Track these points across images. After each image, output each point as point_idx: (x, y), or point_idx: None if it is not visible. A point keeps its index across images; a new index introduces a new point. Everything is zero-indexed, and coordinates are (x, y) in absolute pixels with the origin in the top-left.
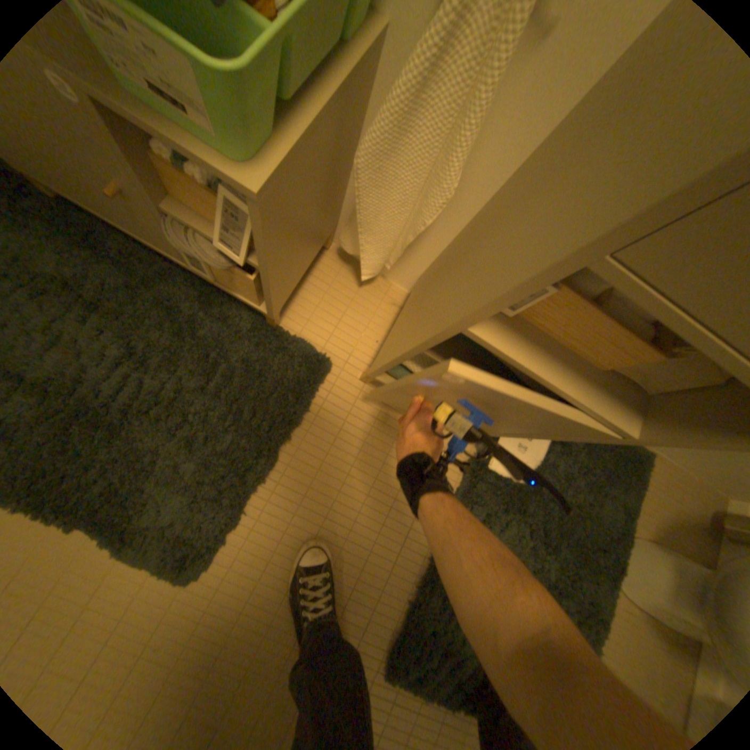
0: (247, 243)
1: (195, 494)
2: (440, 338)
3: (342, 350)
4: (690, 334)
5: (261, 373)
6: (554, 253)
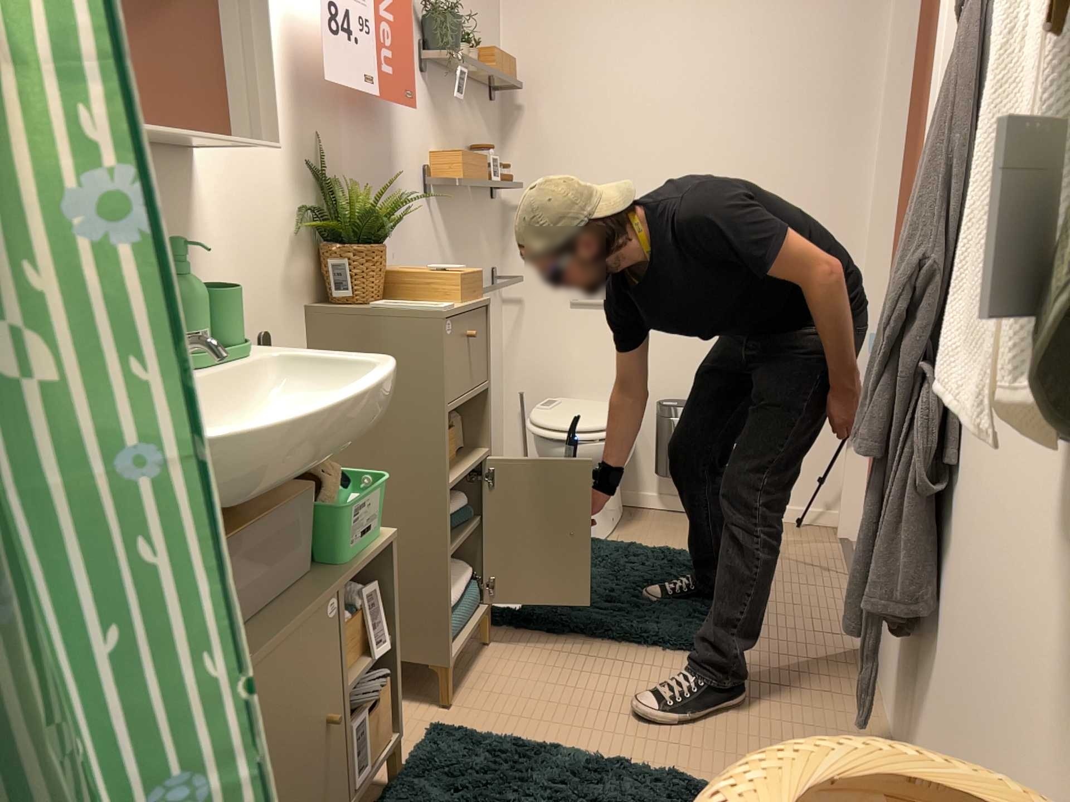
0: (384, 617)
1: (621, 793)
2: (449, 510)
3: (417, 728)
4: (463, 401)
5: (466, 770)
6: (442, 421)
